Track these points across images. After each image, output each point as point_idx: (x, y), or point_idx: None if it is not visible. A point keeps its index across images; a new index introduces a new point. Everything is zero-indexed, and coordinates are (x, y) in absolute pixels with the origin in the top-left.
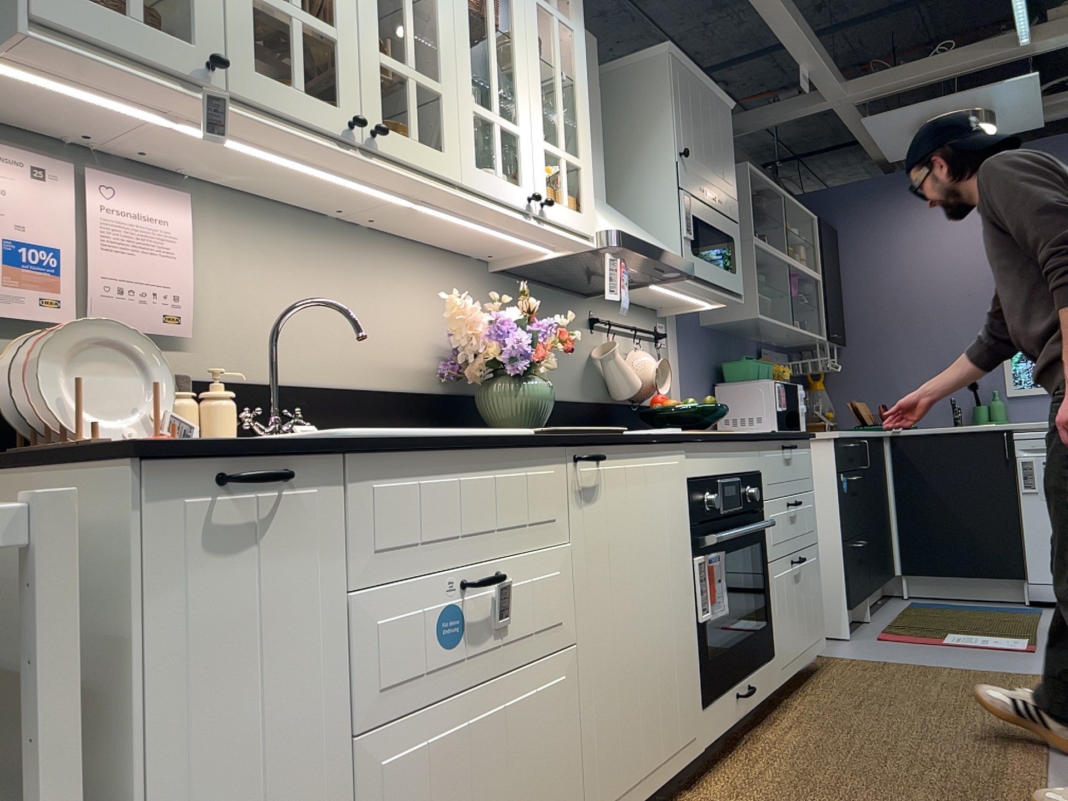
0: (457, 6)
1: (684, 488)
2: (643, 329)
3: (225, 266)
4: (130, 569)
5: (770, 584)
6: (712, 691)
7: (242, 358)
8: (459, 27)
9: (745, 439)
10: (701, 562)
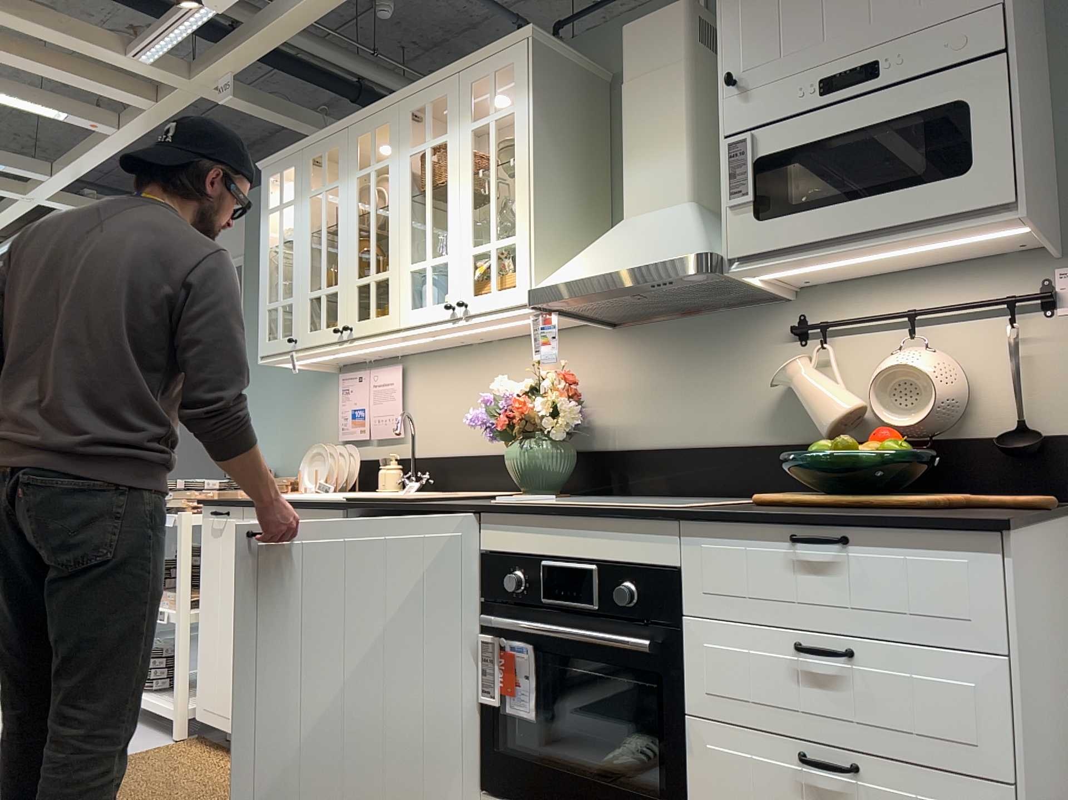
0: (401, 205)
1: (468, 560)
2: (925, 311)
3: (420, 394)
4: (202, 536)
5: (688, 751)
6: (501, 788)
7: (426, 443)
8: (401, 219)
9: (608, 516)
10: (488, 642)
